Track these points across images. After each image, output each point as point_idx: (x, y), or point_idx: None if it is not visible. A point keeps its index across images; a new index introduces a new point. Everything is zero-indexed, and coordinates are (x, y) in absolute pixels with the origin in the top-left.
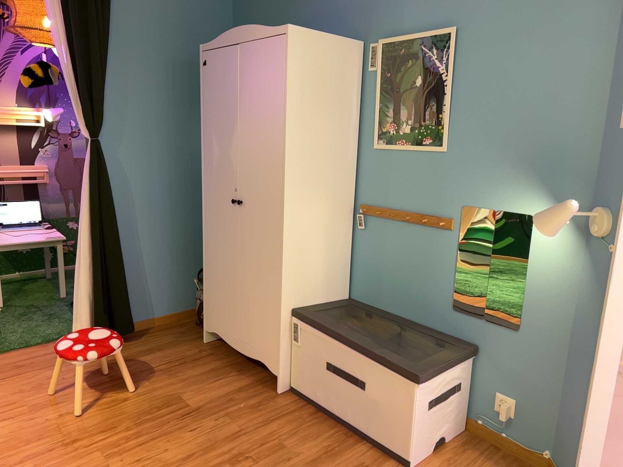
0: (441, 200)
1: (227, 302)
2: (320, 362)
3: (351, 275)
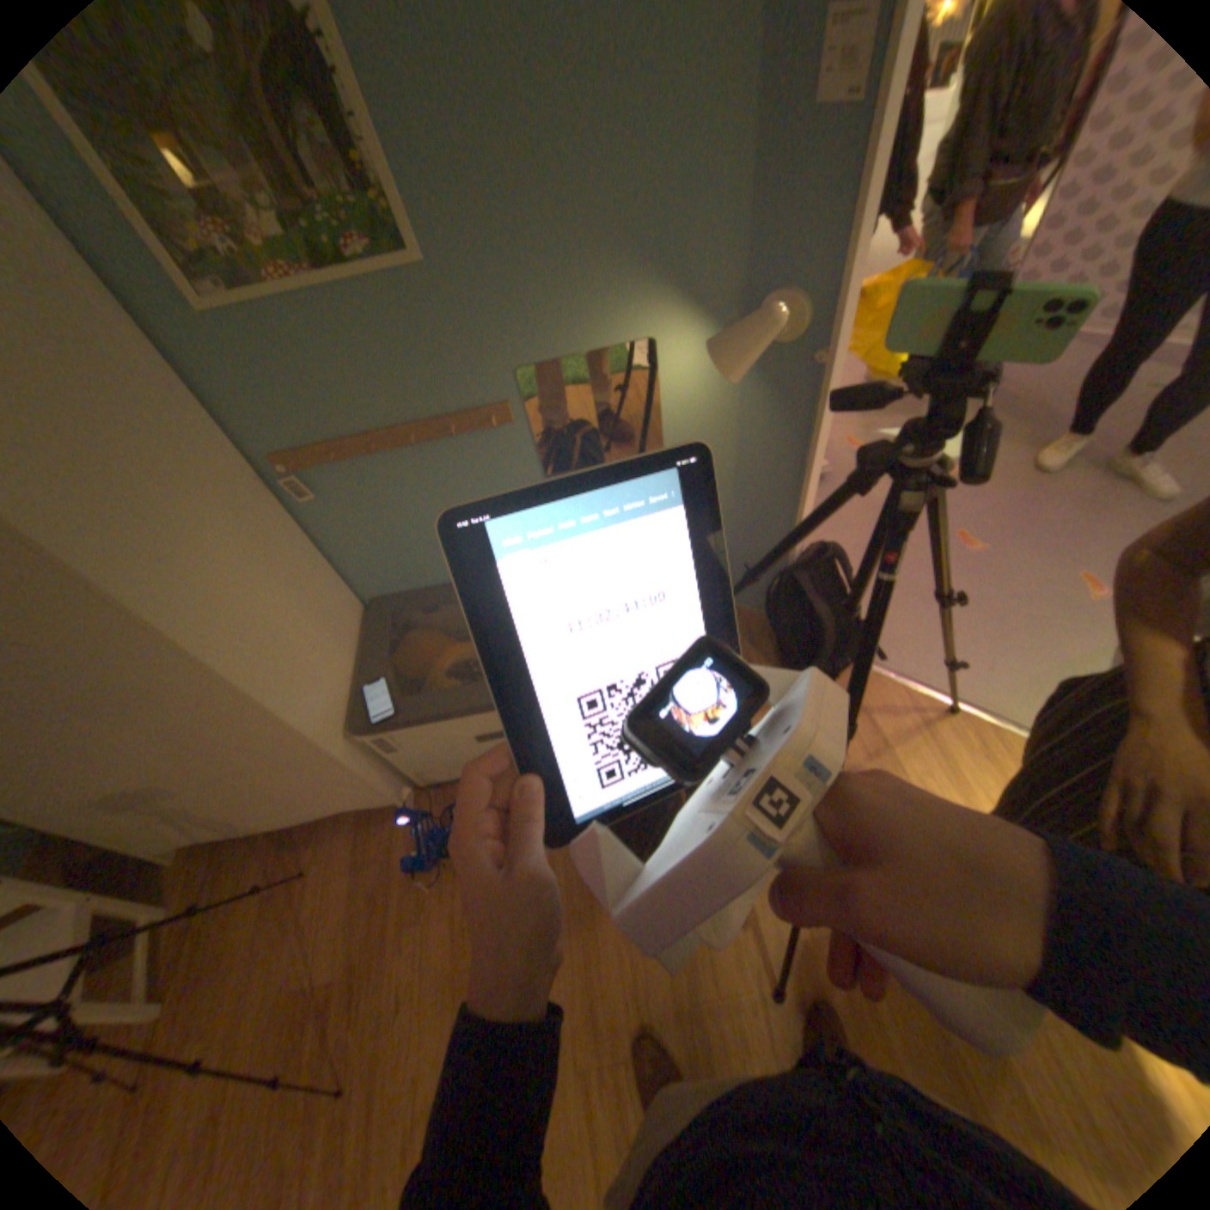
0: (464, 376)
1: (169, 810)
2: (458, 746)
3: (345, 578)
